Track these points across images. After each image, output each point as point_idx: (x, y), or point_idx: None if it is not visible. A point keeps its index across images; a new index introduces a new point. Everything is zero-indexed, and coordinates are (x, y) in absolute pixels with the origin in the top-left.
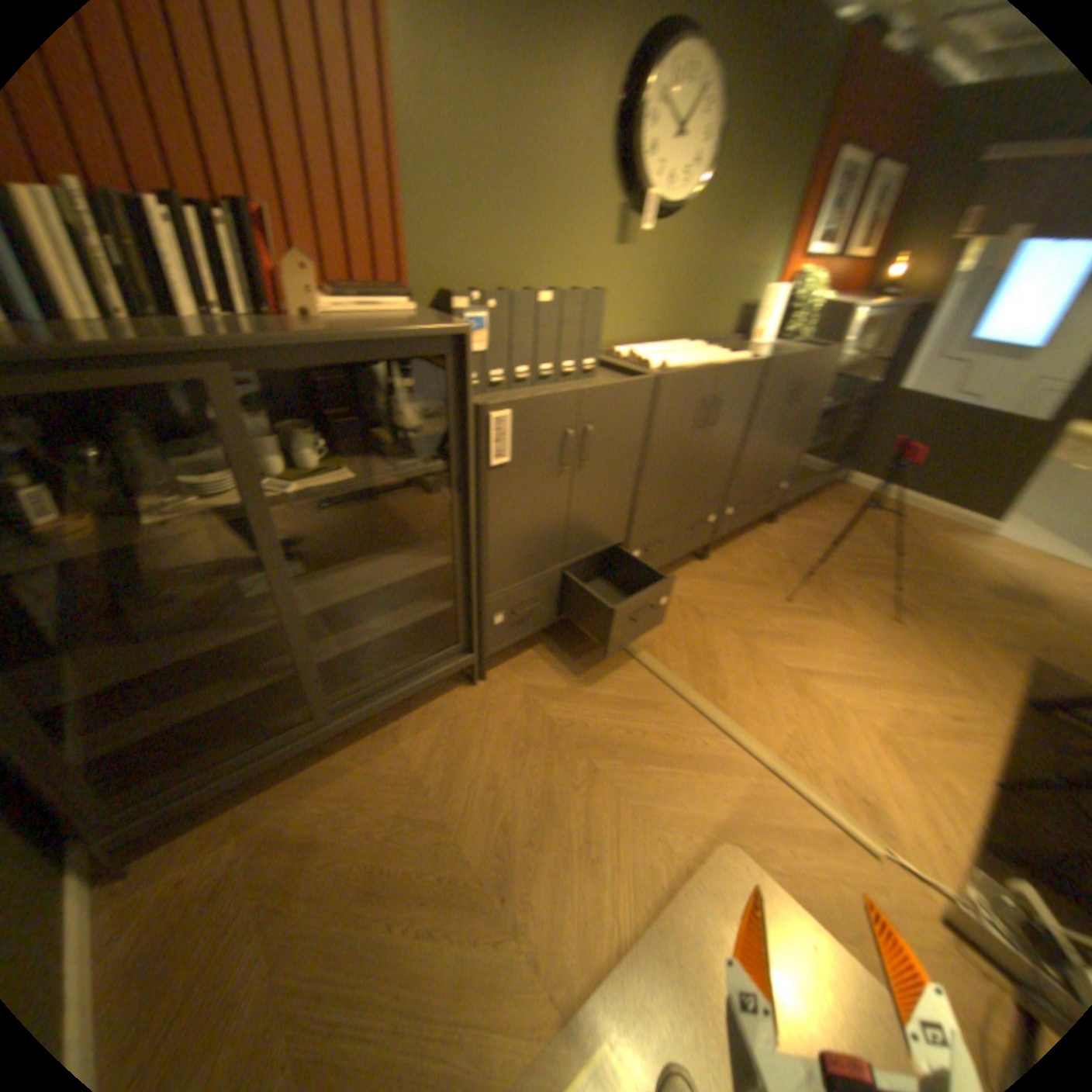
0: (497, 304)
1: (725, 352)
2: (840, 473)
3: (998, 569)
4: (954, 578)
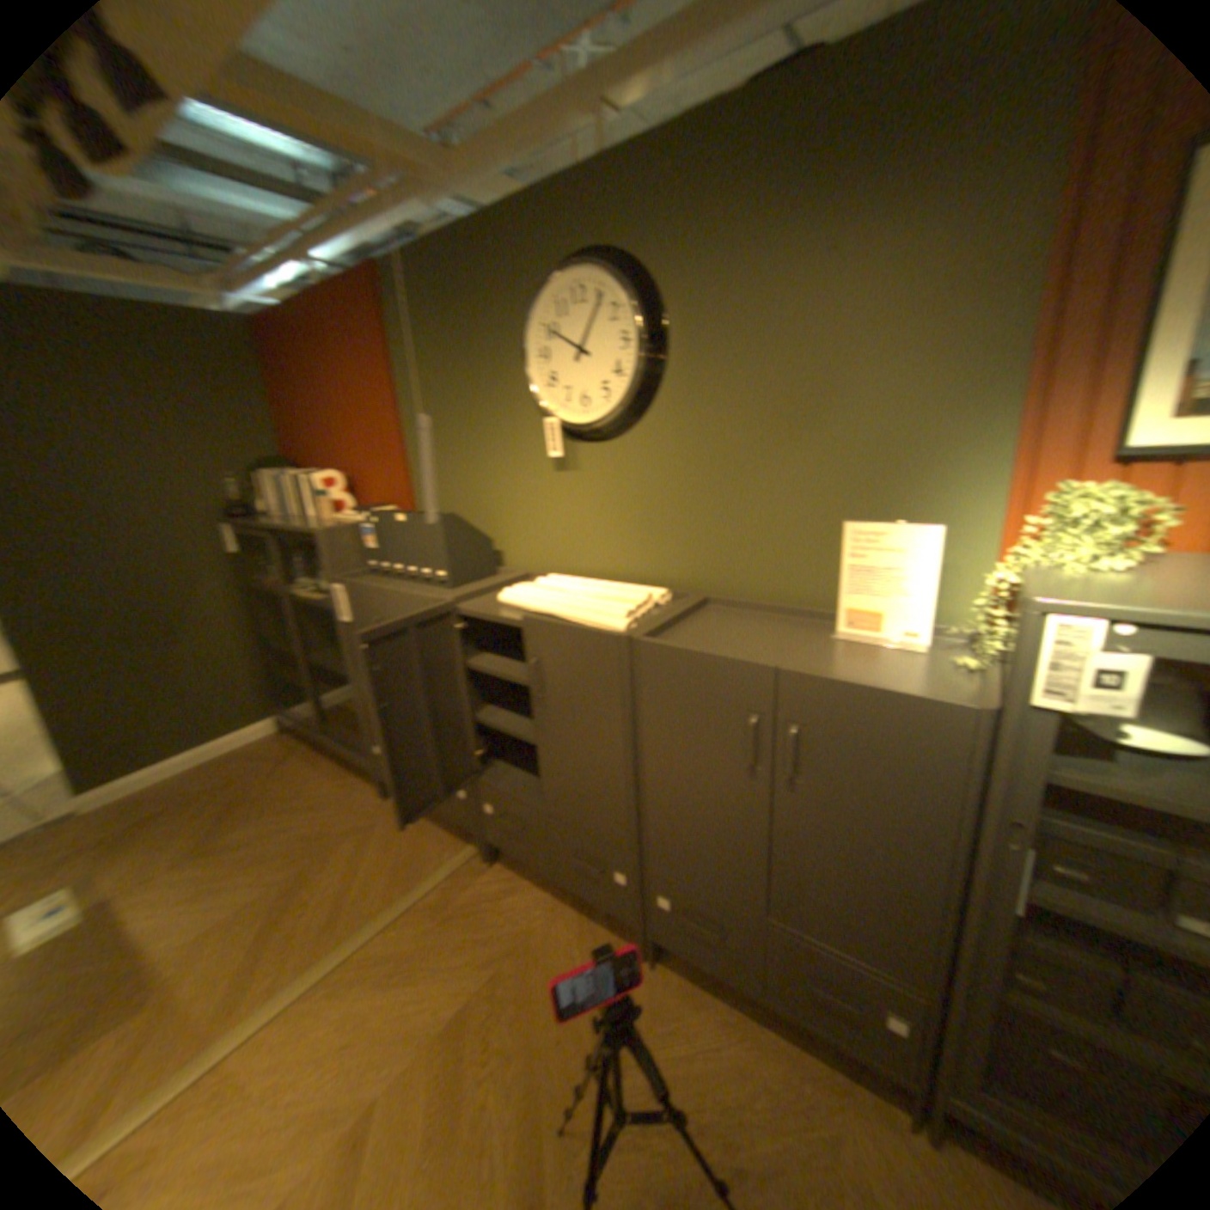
0: (374, 520)
1: (614, 611)
2: None
3: None
4: None
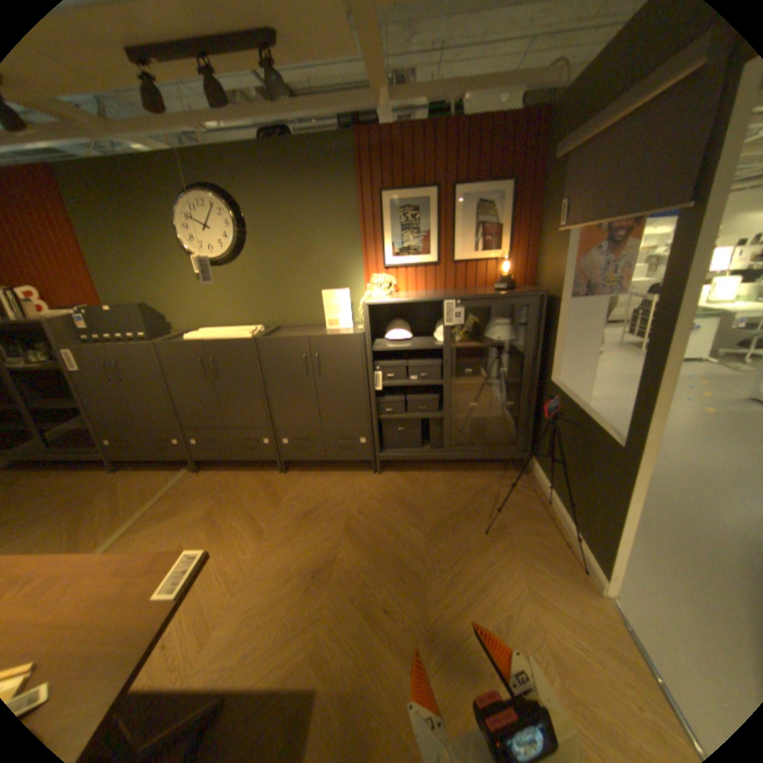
0: (85, 312)
1: (244, 334)
2: (484, 455)
3: (505, 621)
4: (425, 591)
